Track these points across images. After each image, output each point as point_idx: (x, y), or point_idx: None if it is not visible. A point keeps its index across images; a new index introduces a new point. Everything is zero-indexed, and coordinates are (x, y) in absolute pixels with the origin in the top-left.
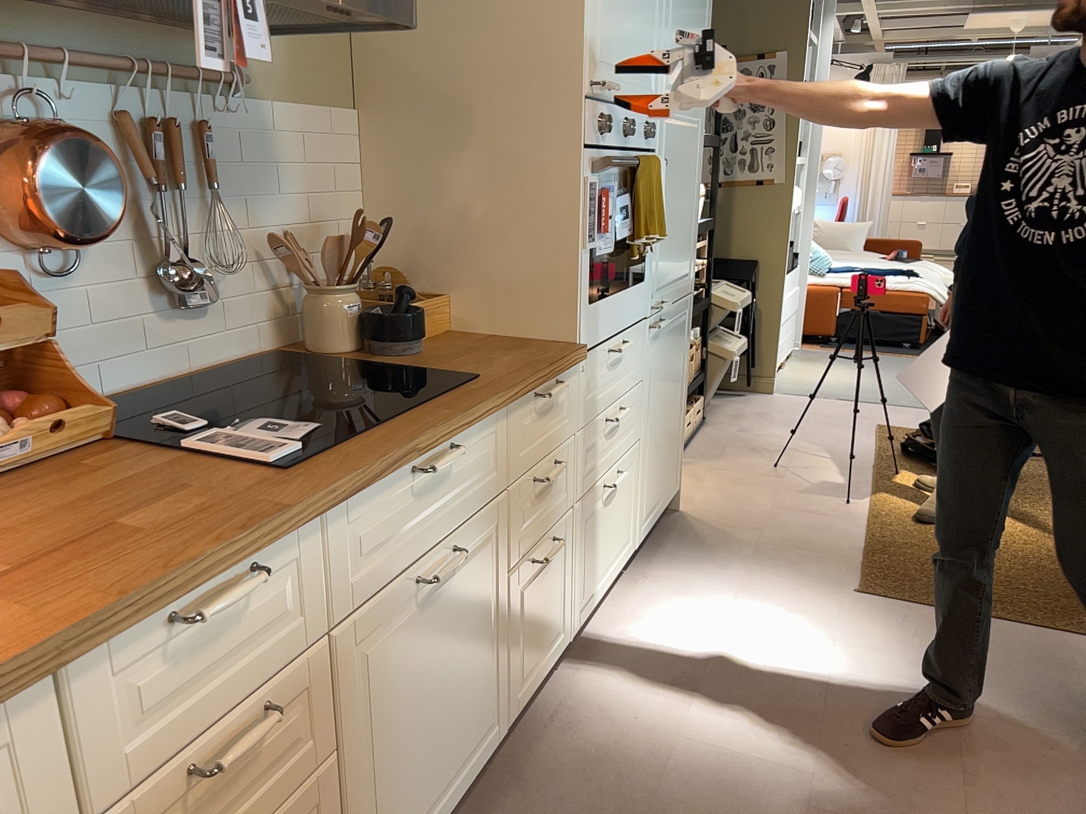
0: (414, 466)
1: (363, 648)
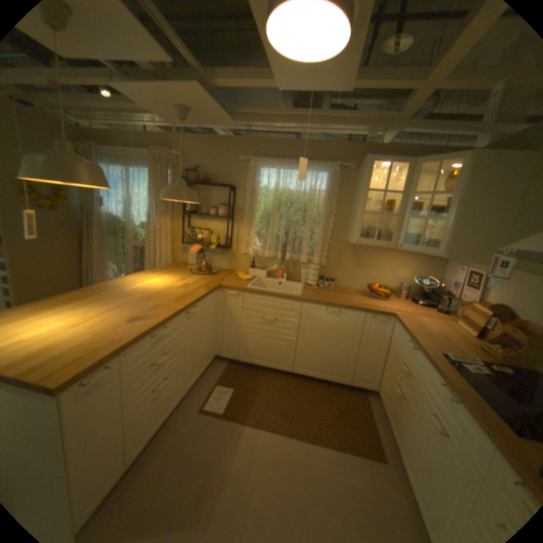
0: (447, 386)
1: (424, 404)
